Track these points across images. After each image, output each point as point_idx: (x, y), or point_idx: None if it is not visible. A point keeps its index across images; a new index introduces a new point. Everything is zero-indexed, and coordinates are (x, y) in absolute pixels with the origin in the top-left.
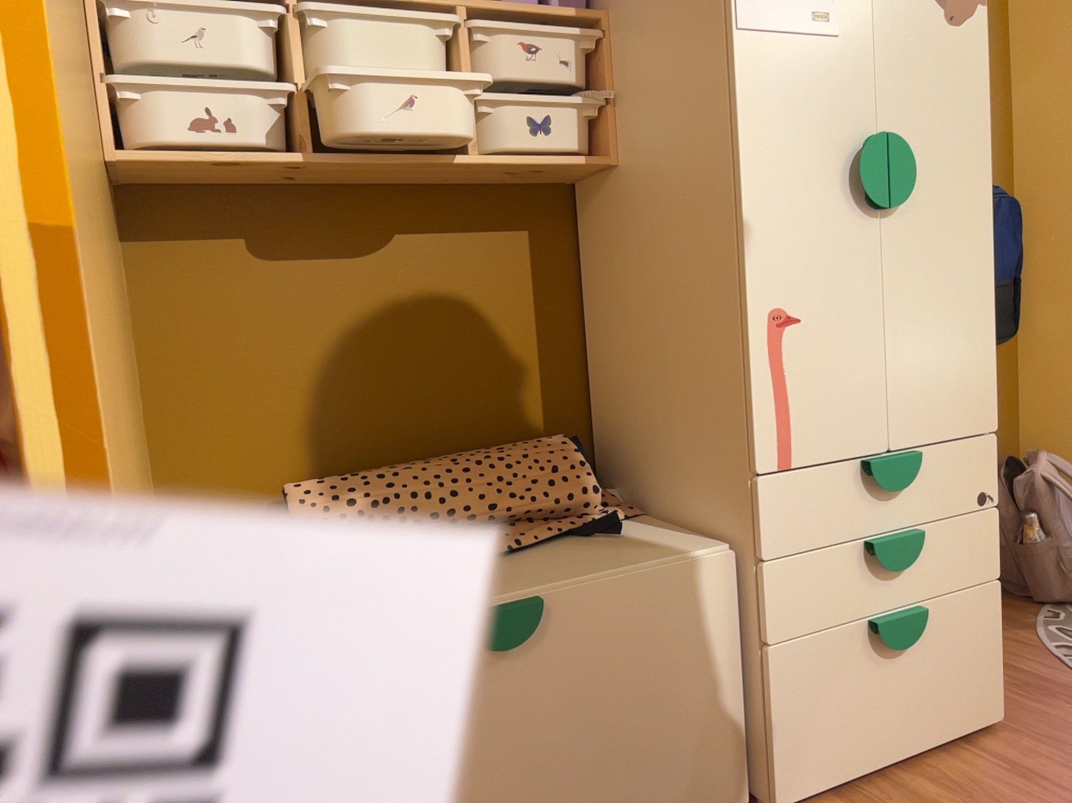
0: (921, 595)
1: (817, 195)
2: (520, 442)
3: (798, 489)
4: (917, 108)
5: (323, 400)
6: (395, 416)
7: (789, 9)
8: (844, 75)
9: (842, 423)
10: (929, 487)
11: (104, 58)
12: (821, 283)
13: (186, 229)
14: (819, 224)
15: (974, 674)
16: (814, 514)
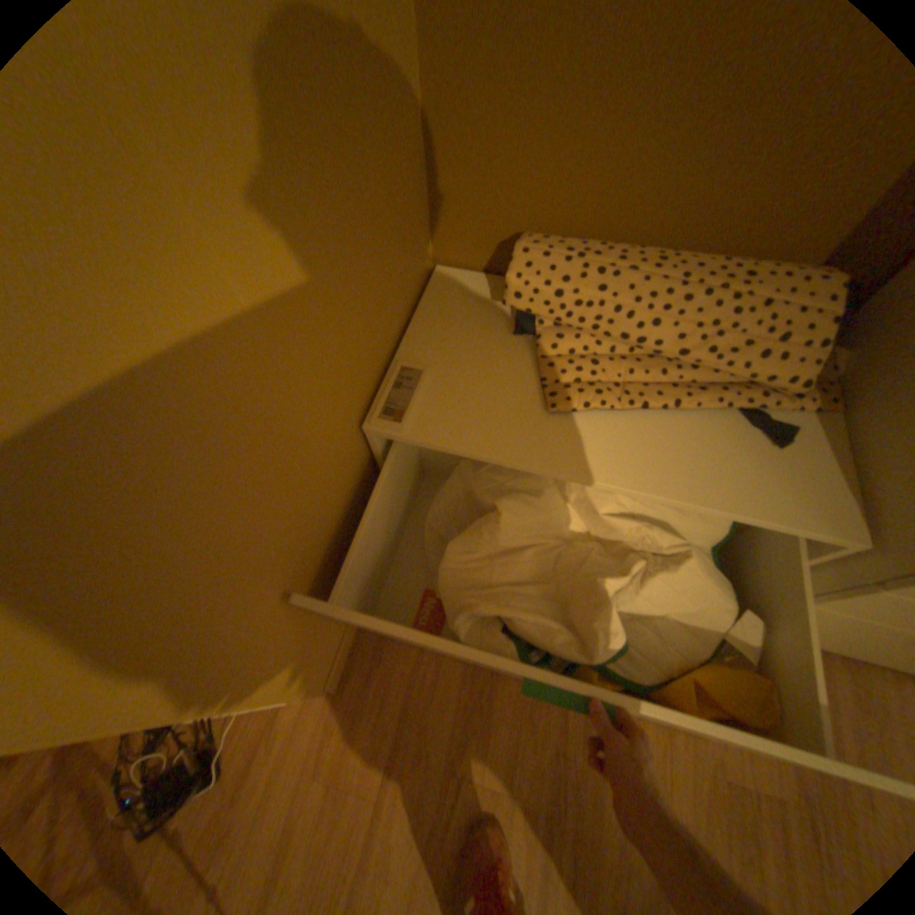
0: None
1: None
2: (784, 263)
3: None
4: None
5: (595, 137)
6: (665, 178)
7: None
8: None
9: None
10: None
11: None
12: None
13: None
14: None
15: None
16: None
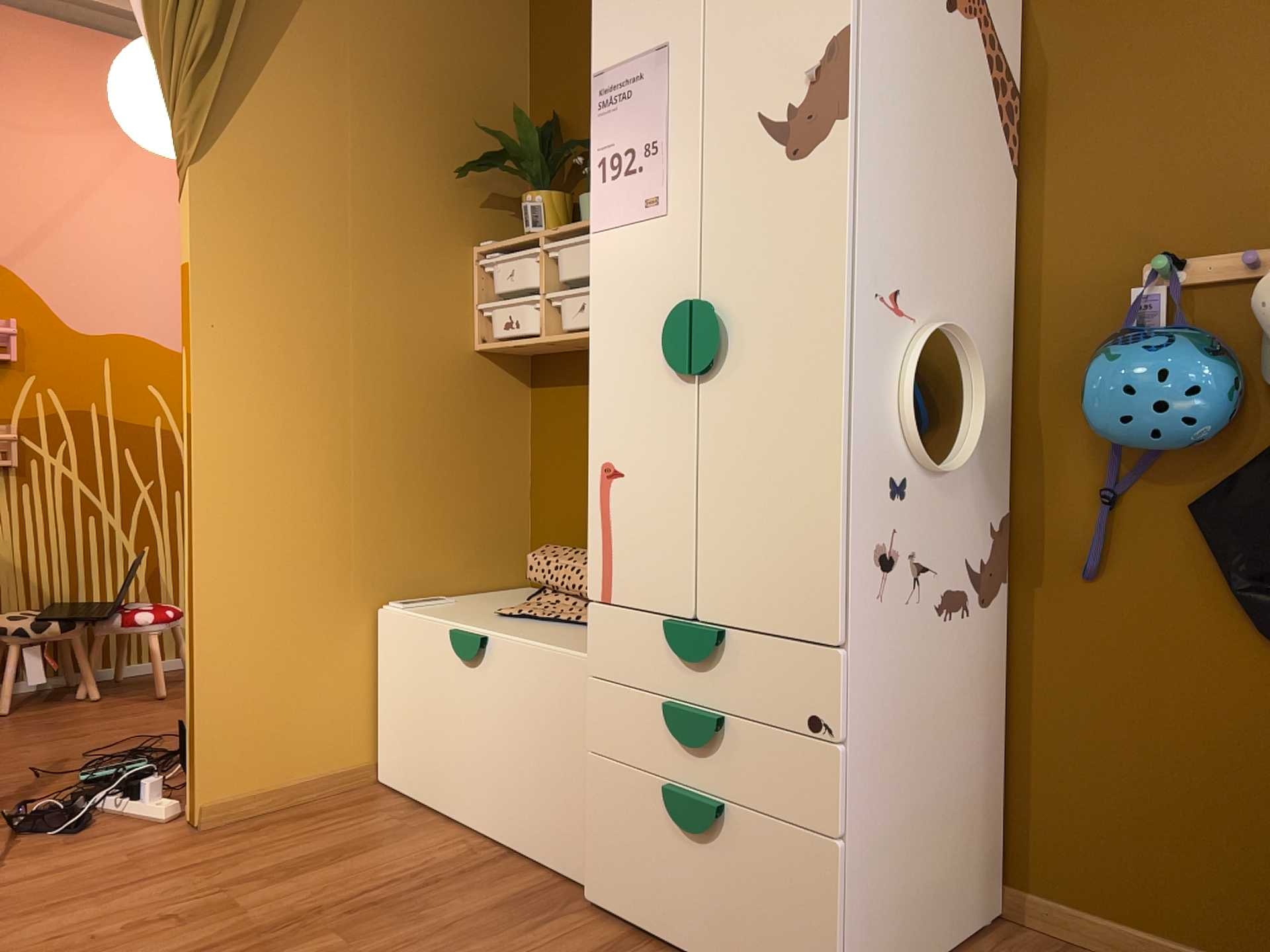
0: (725, 794)
1: (641, 362)
2: None
3: (614, 625)
4: (746, 262)
5: None
6: None
7: (627, 203)
8: (670, 248)
9: (651, 578)
10: (743, 679)
11: (487, 292)
12: (640, 442)
13: (552, 378)
14: (641, 388)
15: (790, 937)
16: (625, 652)
